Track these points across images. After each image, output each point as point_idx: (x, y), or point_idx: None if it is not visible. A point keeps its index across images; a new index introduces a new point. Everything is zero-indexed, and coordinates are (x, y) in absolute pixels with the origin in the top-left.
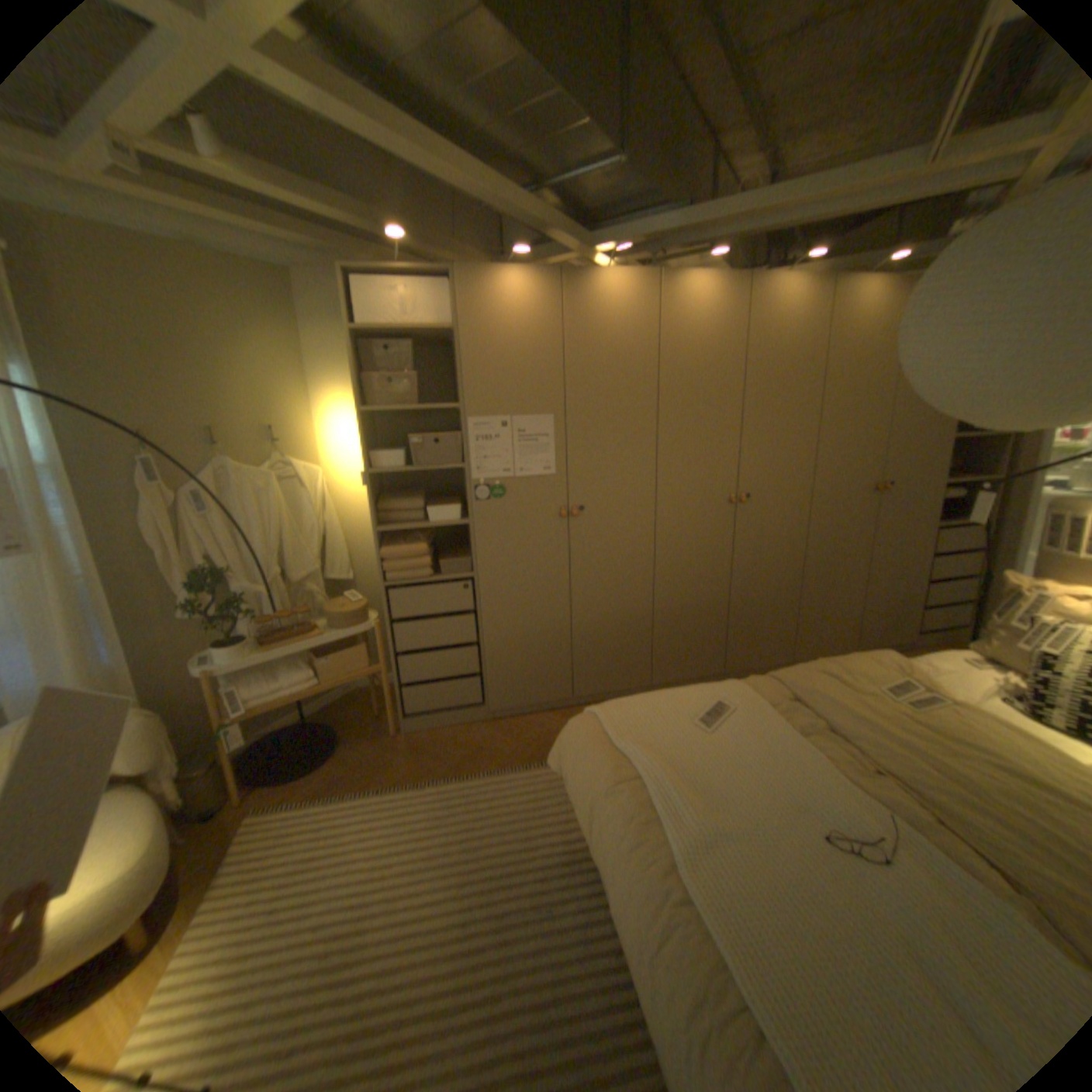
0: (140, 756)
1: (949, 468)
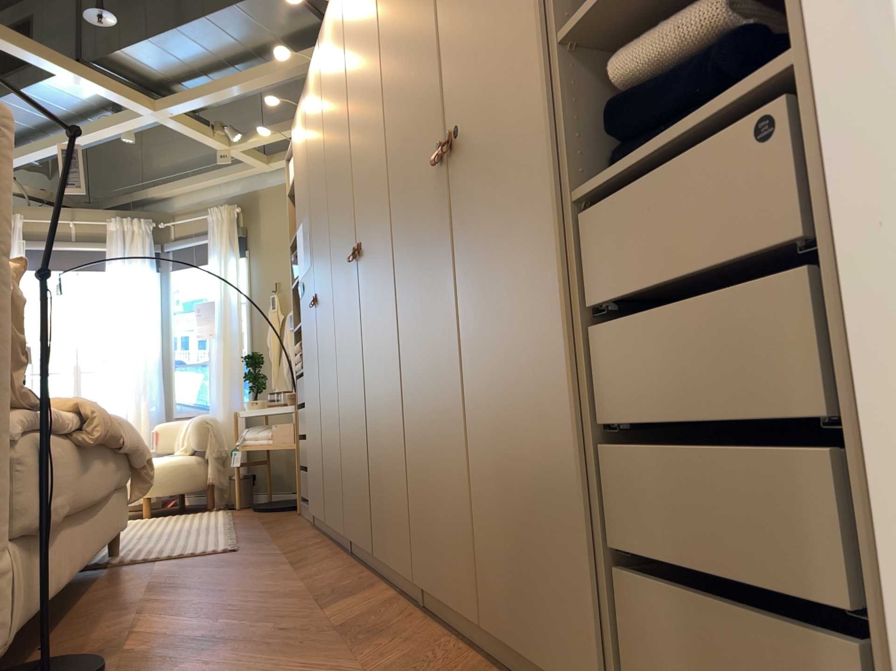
0: (200, 435)
1: (531, 11)
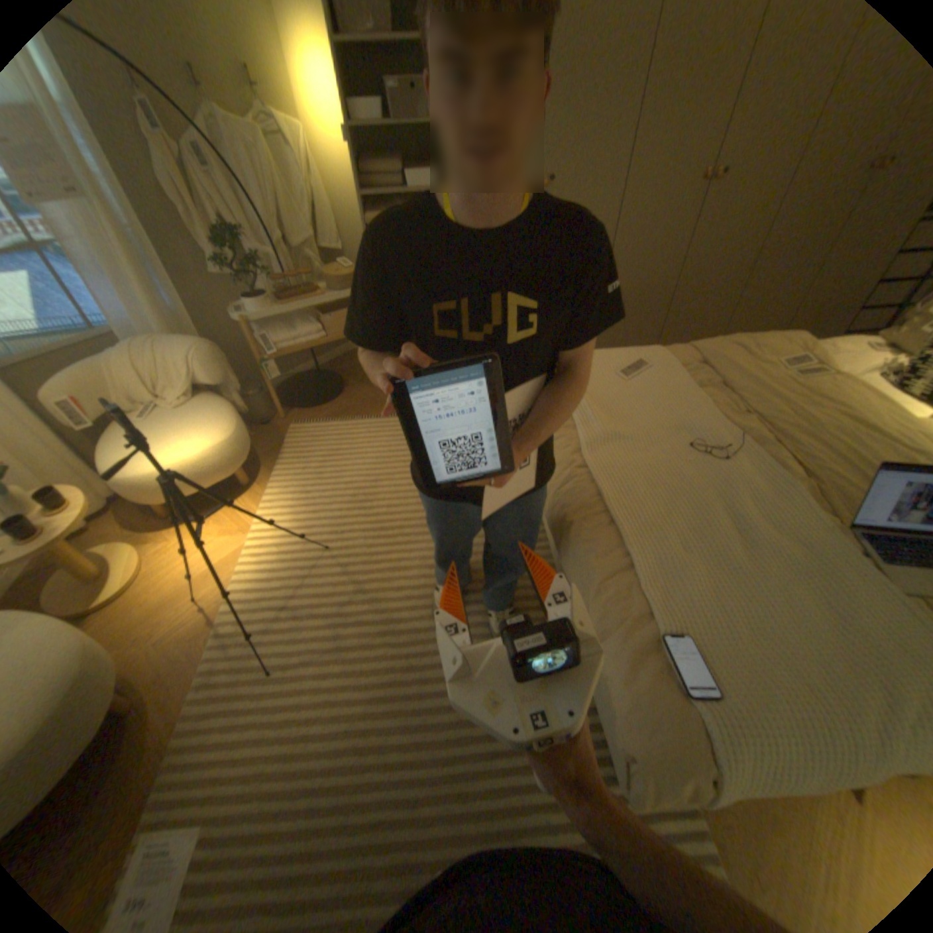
0: (213, 372)
1: None
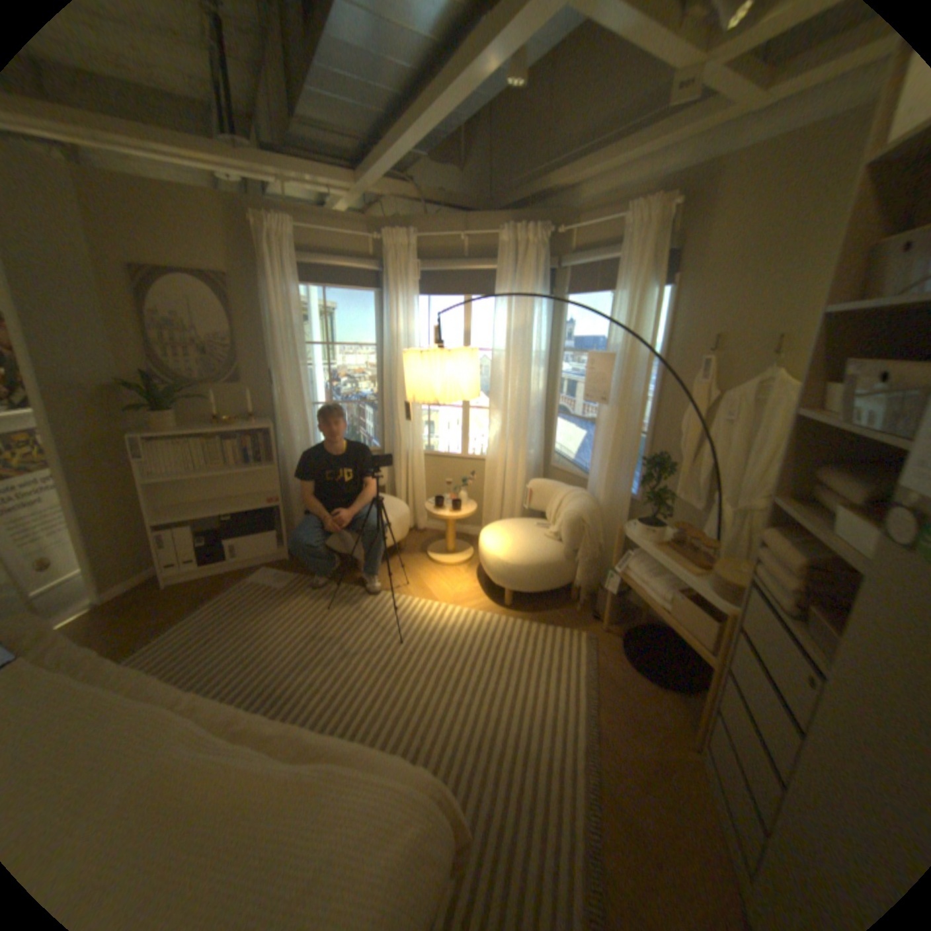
0: (565, 536)
1: None
